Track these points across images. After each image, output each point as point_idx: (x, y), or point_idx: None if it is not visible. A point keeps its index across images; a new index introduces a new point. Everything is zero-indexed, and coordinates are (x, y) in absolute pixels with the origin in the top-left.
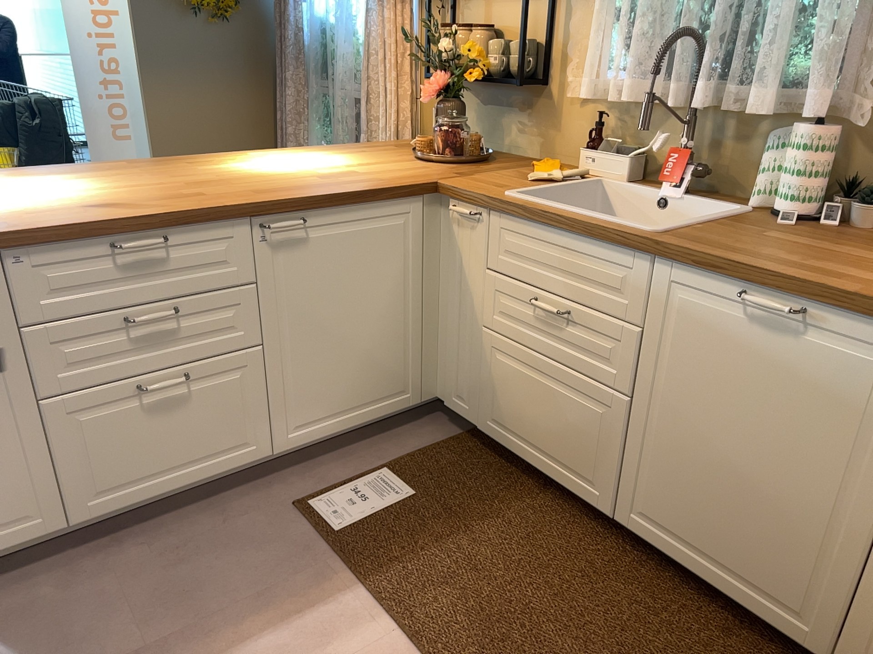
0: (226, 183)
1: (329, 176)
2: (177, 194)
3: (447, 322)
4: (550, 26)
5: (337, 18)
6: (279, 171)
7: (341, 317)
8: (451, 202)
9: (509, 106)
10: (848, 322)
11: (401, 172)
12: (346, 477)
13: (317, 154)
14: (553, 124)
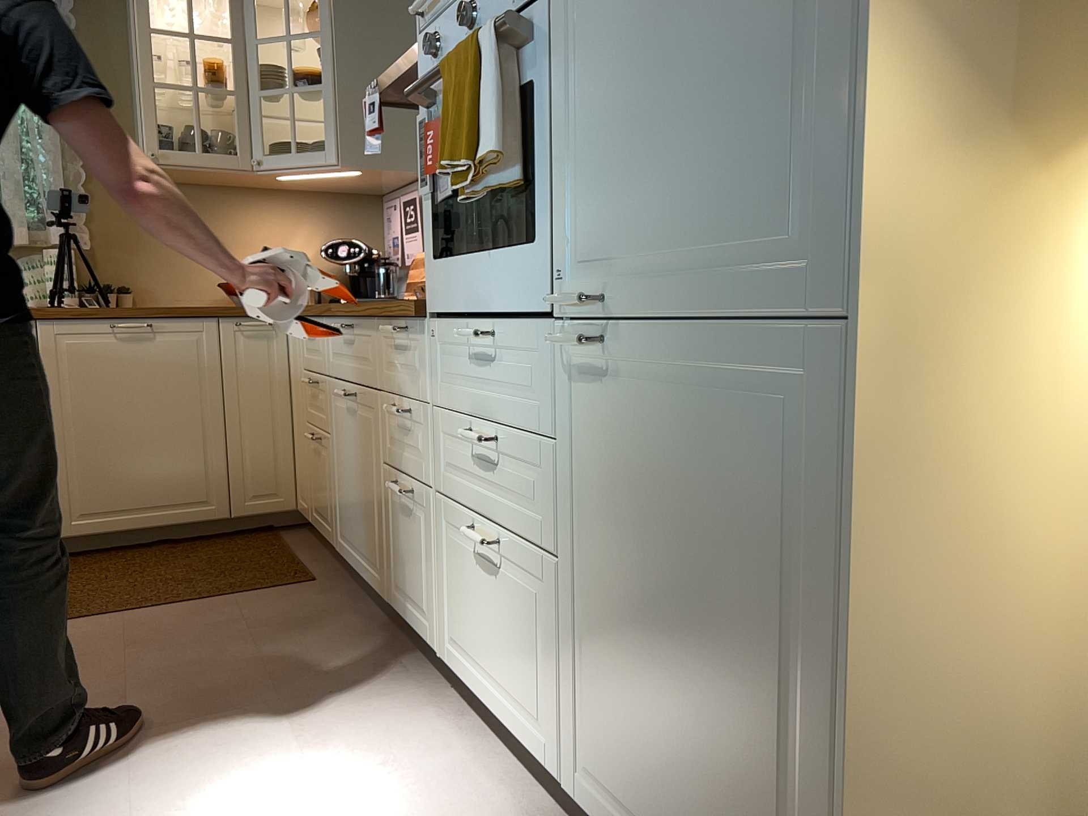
0: None
1: None
2: None
3: None
4: None
5: None
6: None
7: None
8: None
9: None
10: (173, 323)
11: None
12: None
13: None
14: None
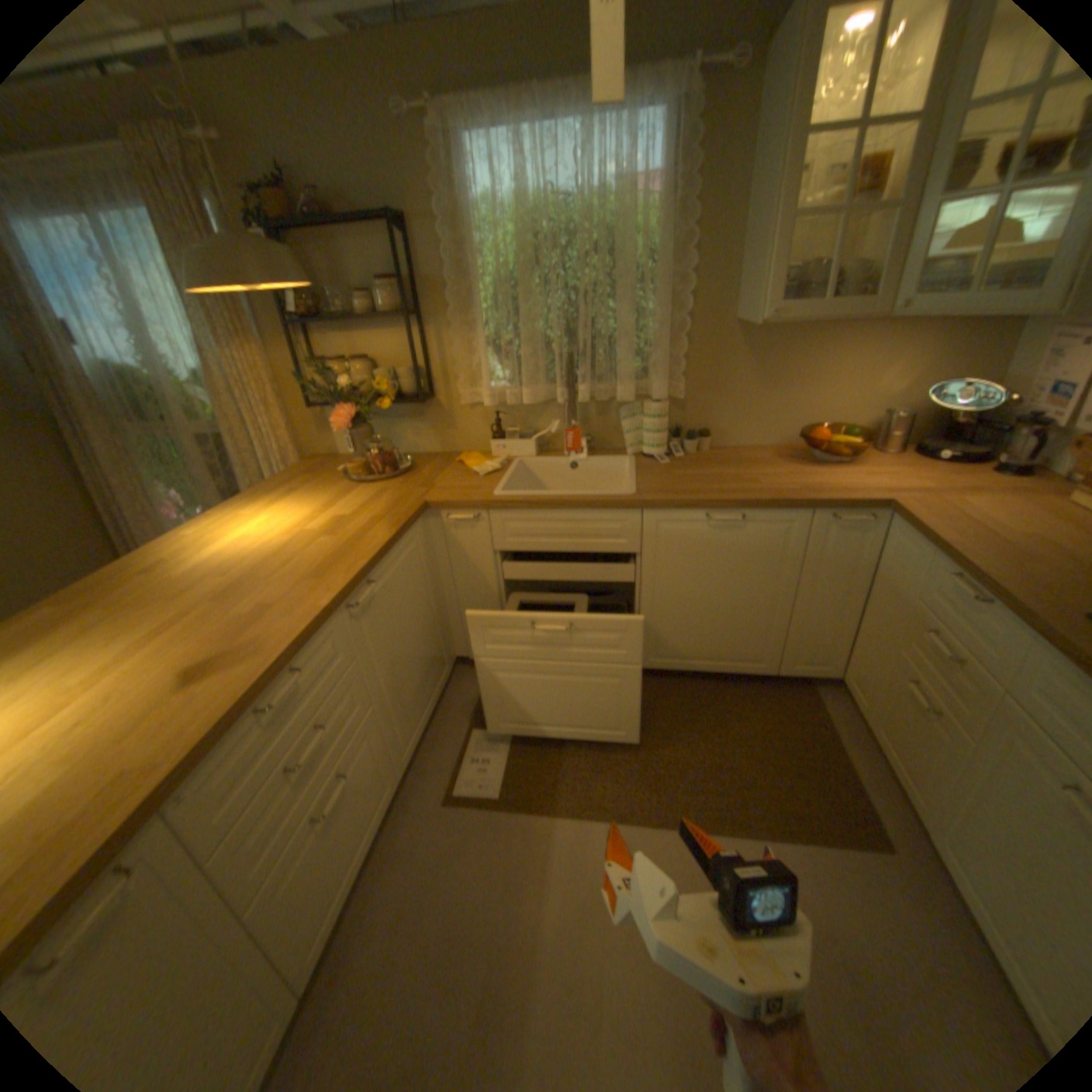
0: (251, 579)
1: (333, 530)
2: (235, 617)
3: (455, 601)
4: (426, 350)
5: (135, 357)
6: (269, 542)
7: (405, 642)
8: (444, 512)
9: (398, 416)
10: (767, 513)
11: (378, 501)
12: (453, 756)
13: (256, 507)
14: (448, 424)
